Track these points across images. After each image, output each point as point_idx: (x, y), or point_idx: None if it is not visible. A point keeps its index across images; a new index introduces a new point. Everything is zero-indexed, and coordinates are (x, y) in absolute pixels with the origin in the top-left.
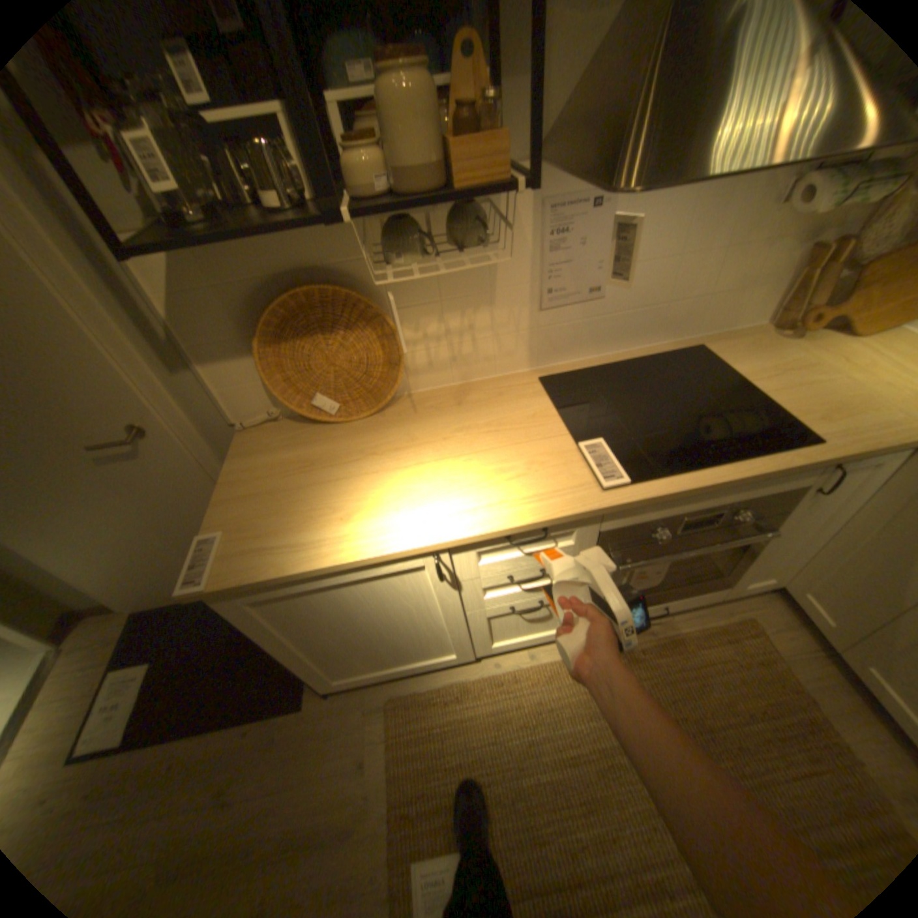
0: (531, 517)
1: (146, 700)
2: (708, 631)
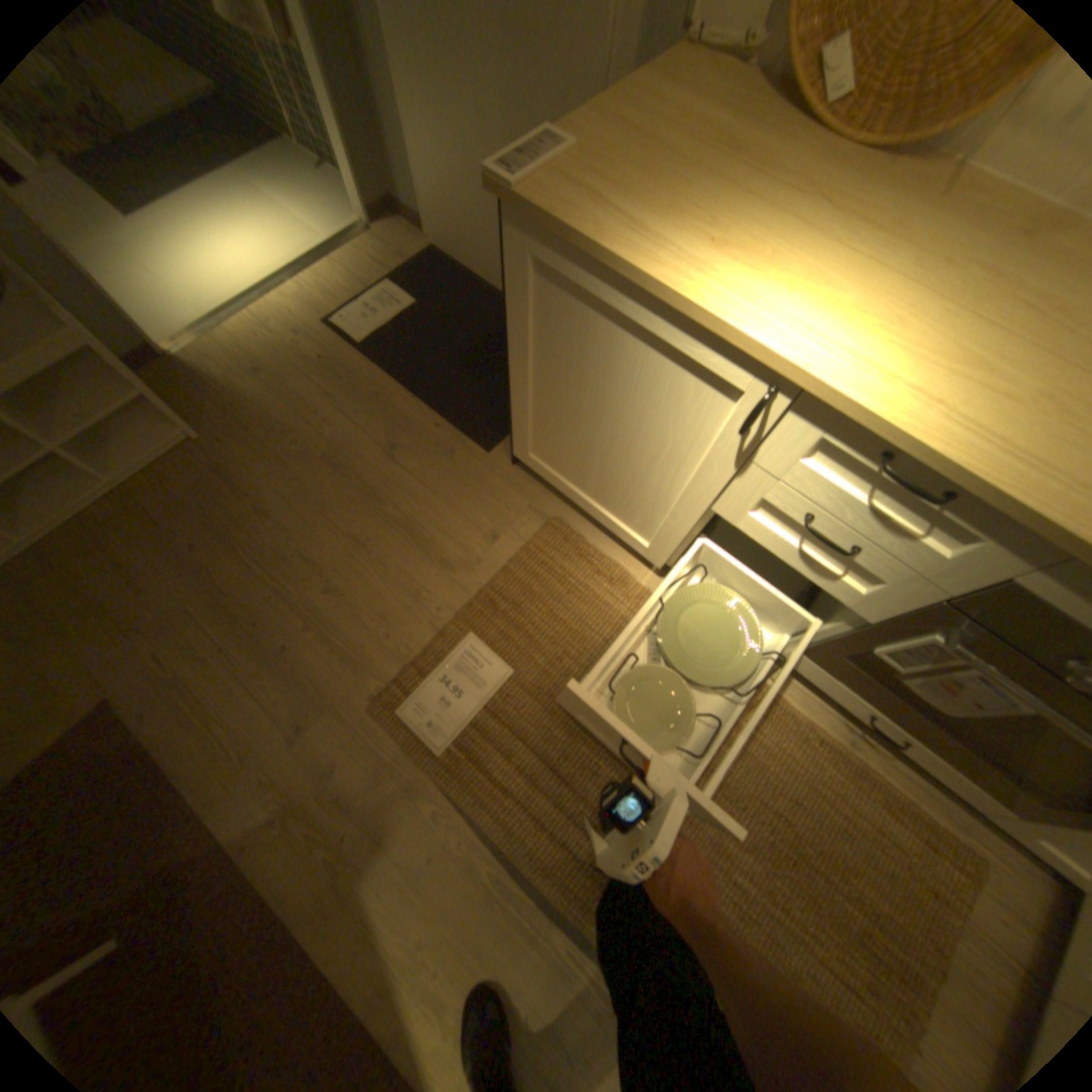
0: (967, 456)
1: (396, 329)
2: (919, 813)
